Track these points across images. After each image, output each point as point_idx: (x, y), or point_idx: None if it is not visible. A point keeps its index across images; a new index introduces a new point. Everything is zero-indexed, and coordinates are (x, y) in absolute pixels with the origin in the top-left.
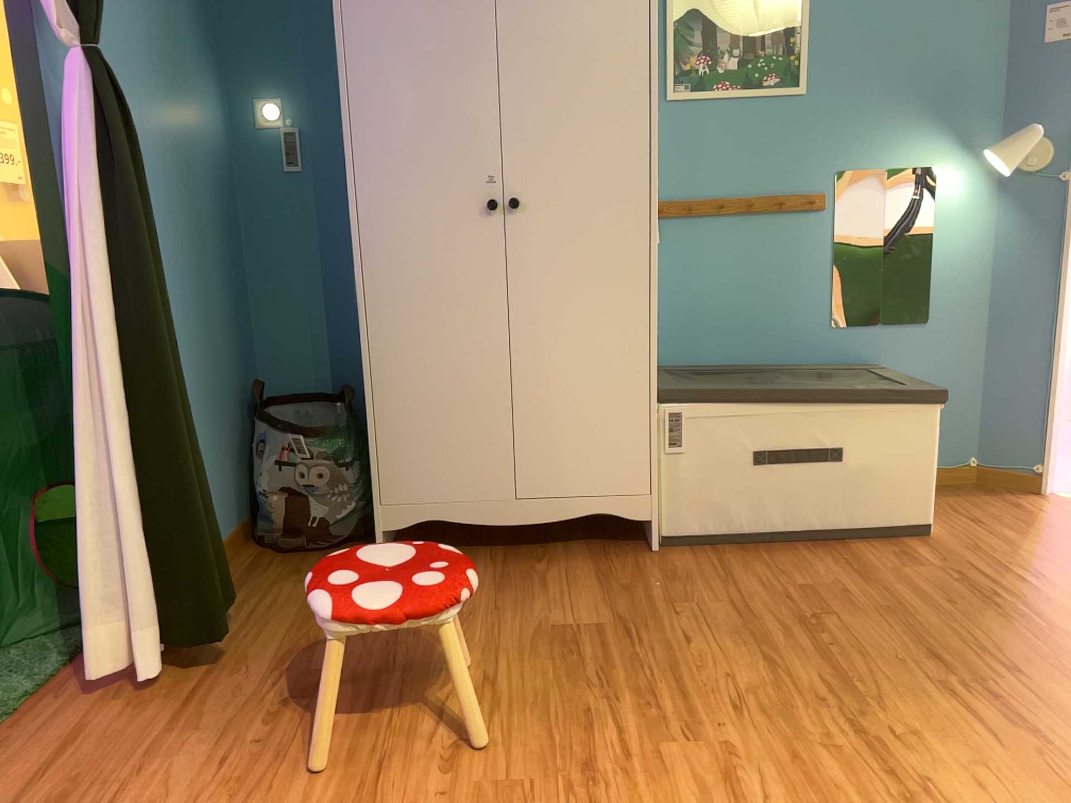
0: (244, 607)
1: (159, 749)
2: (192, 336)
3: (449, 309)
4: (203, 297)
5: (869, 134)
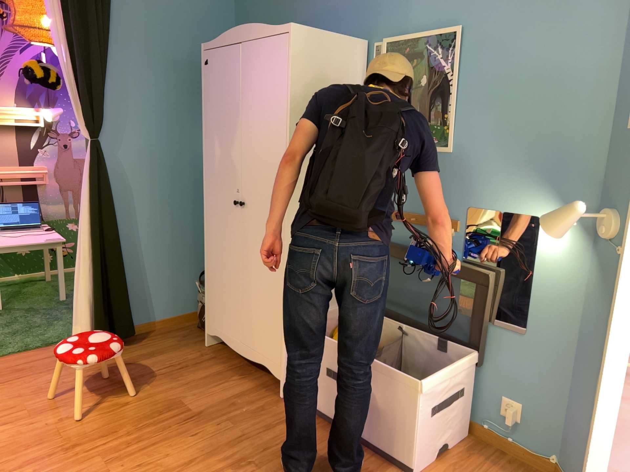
0: (147, 342)
1: (52, 371)
2: (174, 232)
3: (225, 245)
4: (188, 216)
5: (492, 184)
